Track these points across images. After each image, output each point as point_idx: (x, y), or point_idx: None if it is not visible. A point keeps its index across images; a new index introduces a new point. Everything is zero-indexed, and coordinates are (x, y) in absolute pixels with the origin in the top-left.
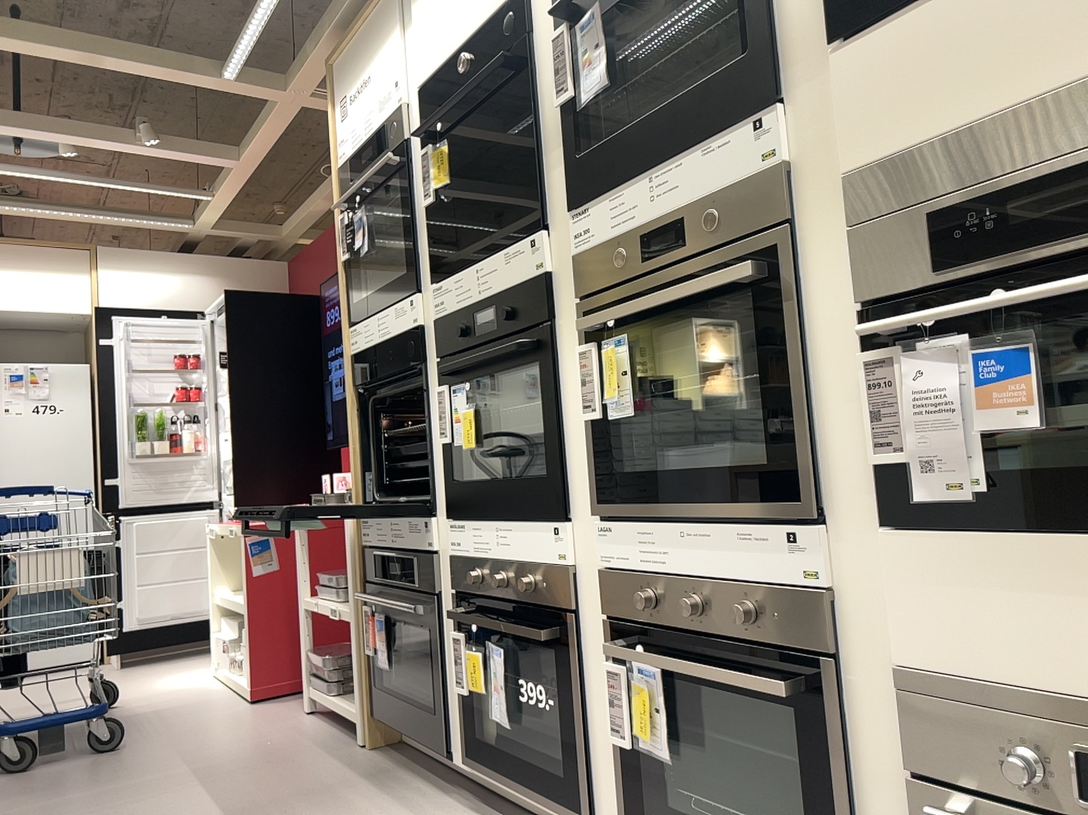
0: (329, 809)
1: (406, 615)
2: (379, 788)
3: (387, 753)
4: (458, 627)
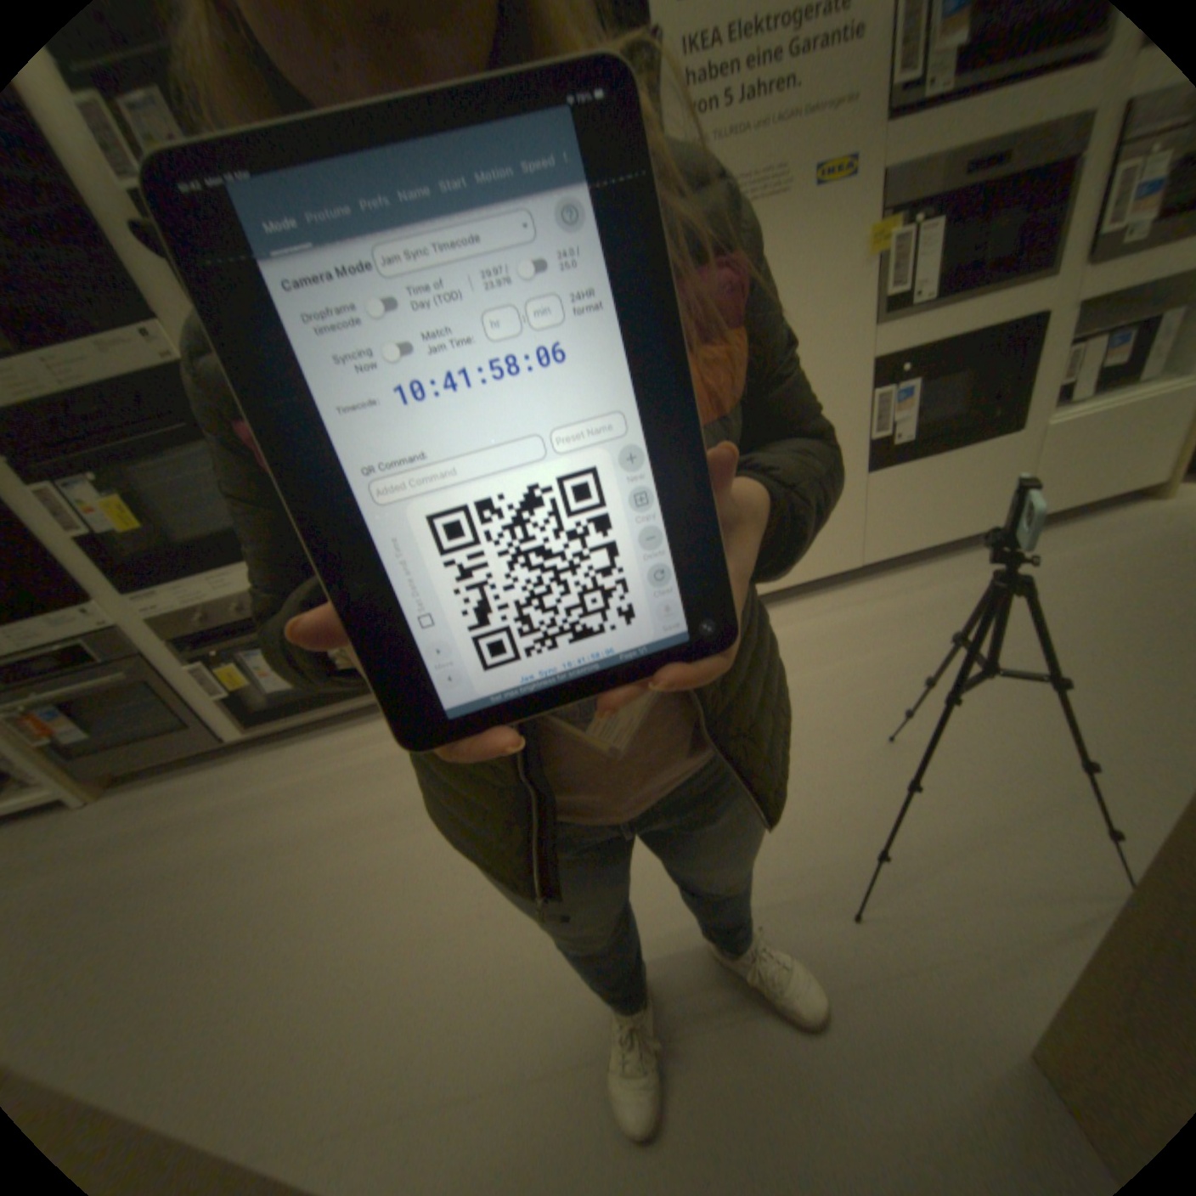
0: (149, 842)
1: (95, 692)
2: (163, 805)
3: (120, 794)
4: (187, 665)
